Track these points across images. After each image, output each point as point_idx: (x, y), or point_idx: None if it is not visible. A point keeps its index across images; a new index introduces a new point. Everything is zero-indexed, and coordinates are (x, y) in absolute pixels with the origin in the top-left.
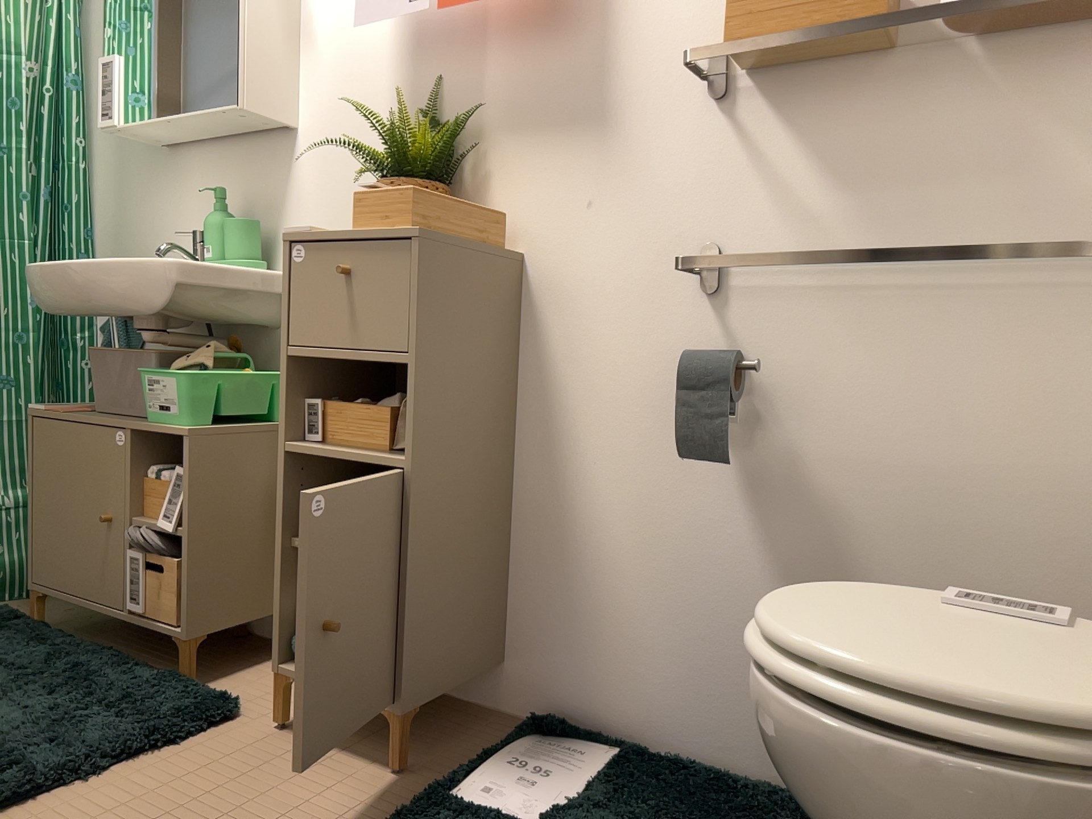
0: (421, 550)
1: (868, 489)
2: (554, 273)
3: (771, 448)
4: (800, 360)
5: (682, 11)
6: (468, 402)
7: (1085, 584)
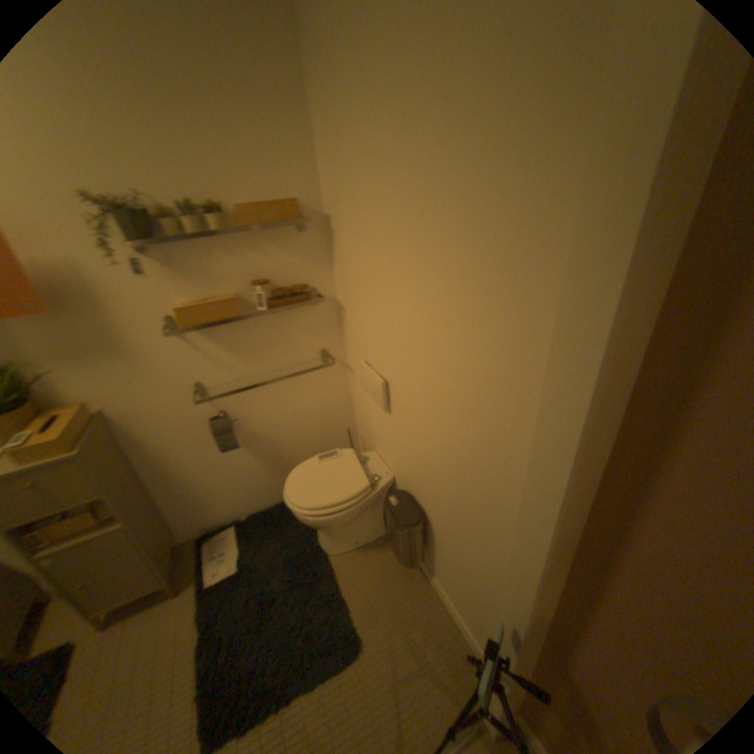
0: (140, 543)
1: (274, 429)
2: (119, 412)
3: (242, 432)
4: (241, 406)
5: (136, 301)
6: (119, 484)
7: (327, 426)
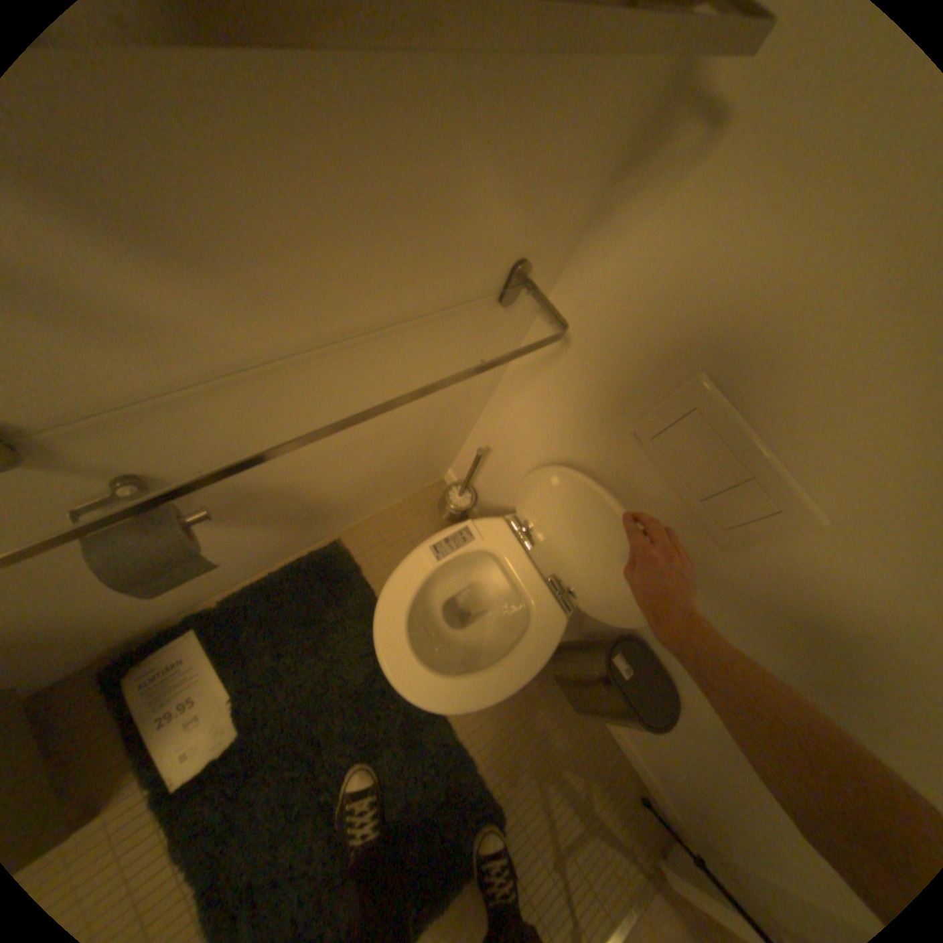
0: None
1: (309, 466)
2: None
3: (213, 494)
4: (212, 441)
5: None
6: None
7: (428, 432)
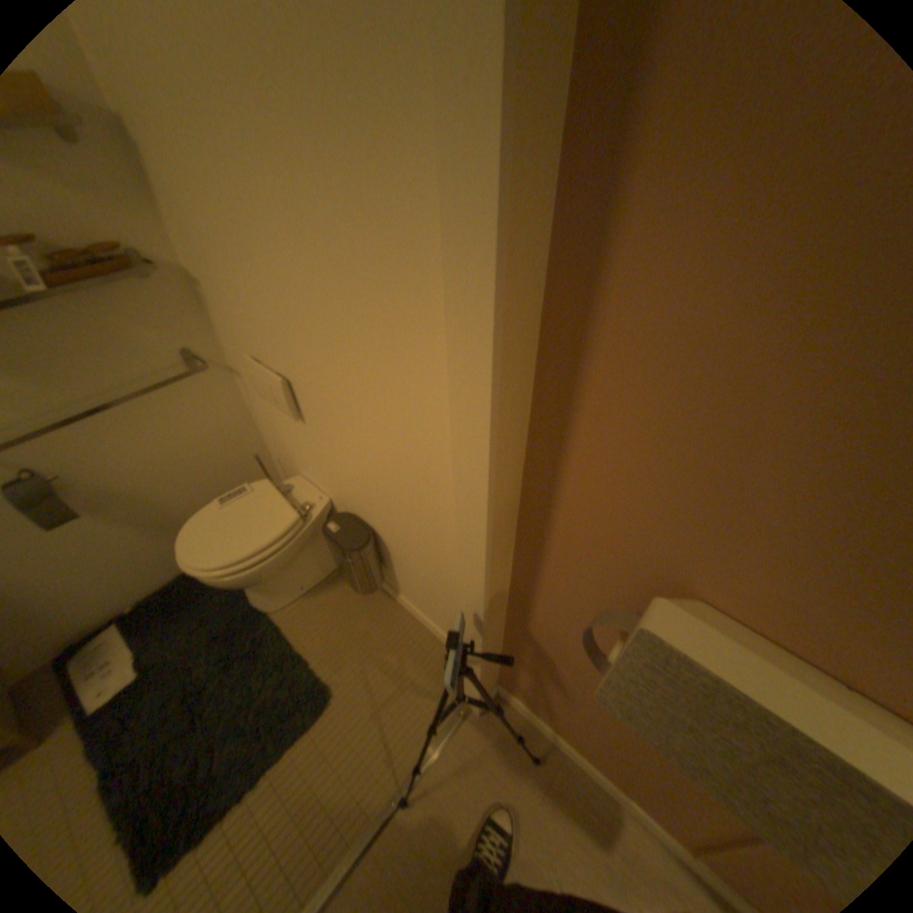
0: None
1: (138, 480)
2: None
3: (80, 494)
4: (63, 456)
5: None
6: None
7: (225, 459)
